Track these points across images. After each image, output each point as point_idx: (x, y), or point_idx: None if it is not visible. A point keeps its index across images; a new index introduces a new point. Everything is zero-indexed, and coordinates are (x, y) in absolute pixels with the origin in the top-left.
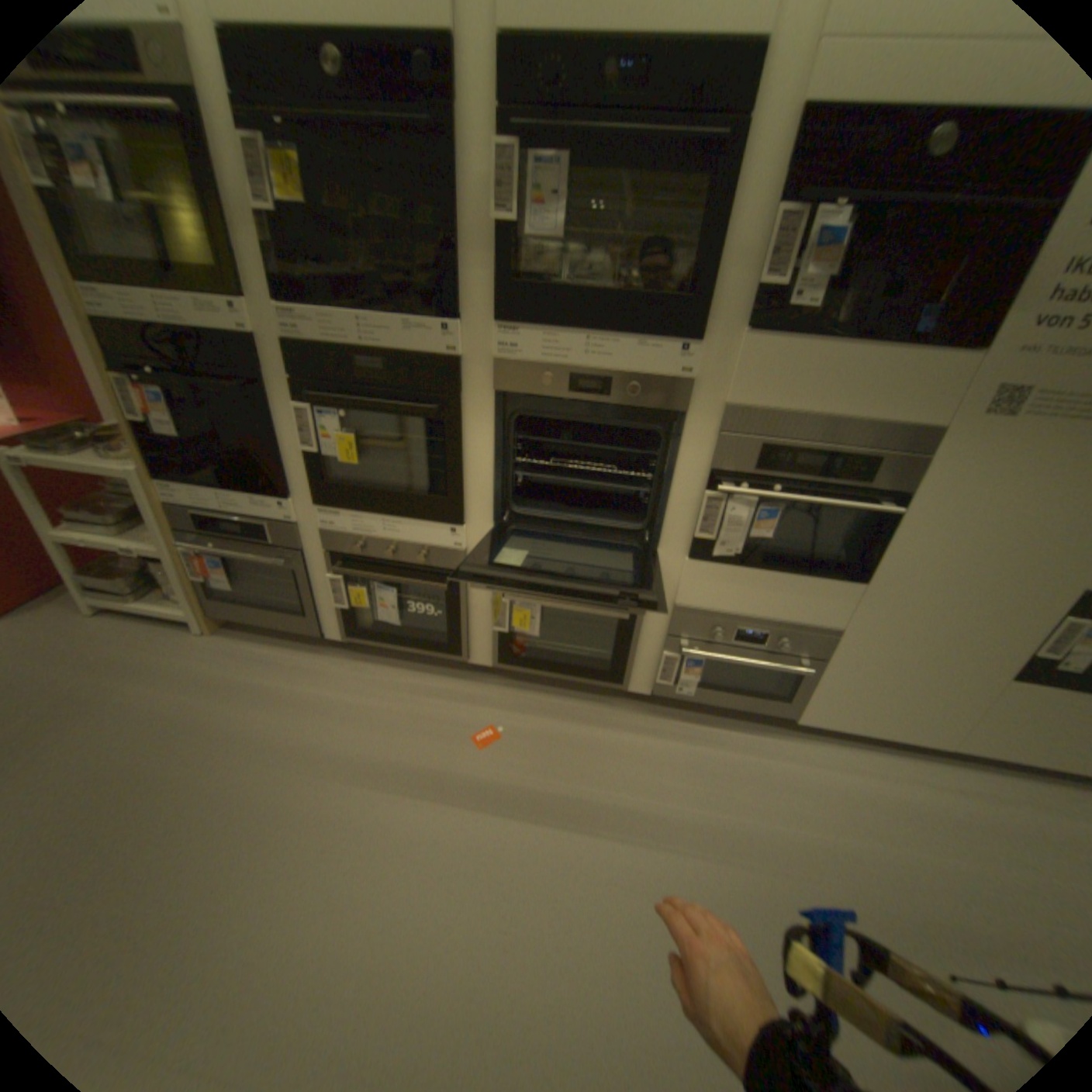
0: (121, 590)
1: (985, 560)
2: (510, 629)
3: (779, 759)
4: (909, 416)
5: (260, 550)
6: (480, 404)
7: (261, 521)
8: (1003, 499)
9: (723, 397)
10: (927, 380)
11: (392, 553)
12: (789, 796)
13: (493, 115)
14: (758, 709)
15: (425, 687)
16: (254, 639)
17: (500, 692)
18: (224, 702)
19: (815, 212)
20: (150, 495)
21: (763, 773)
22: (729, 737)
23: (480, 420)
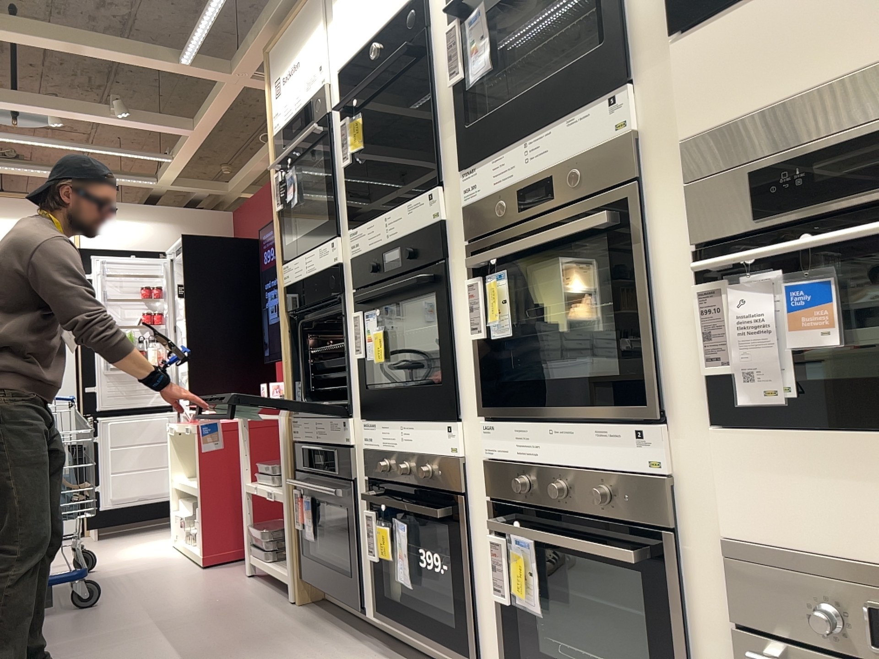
0: (267, 541)
1: None
2: (514, 598)
3: None
4: None
5: (332, 482)
6: (461, 260)
7: (334, 445)
8: None
9: (676, 135)
10: None
11: (404, 468)
12: None
13: (442, 16)
14: None
15: None
16: (327, 614)
17: None
18: (251, 651)
19: None
20: (287, 429)
21: None
22: None
23: (462, 278)
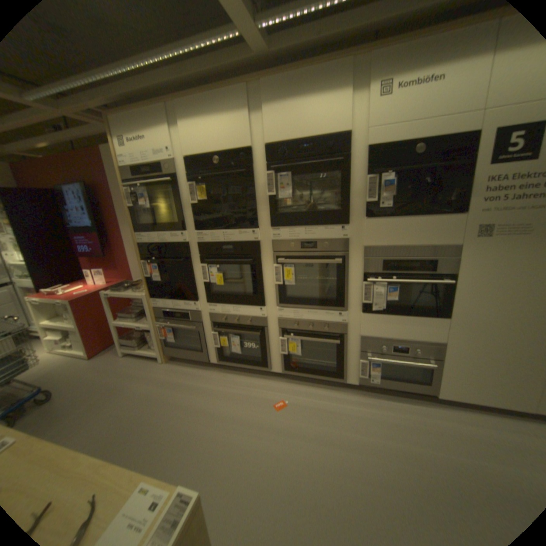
0: (133, 345)
1: (505, 302)
2: (288, 353)
3: (432, 418)
4: (443, 242)
5: (186, 324)
6: (268, 257)
7: (187, 311)
8: (501, 272)
9: (362, 244)
10: (445, 227)
11: (237, 321)
12: (438, 437)
13: (265, 166)
14: (417, 391)
15: (253, 384)
16: (181, 365)
17: (286, 386)
18: (170, 391)
19: (380, 176)
20: (149, 304)
21: (423, 425)
22: (403, 407)
23: (268, 263)
